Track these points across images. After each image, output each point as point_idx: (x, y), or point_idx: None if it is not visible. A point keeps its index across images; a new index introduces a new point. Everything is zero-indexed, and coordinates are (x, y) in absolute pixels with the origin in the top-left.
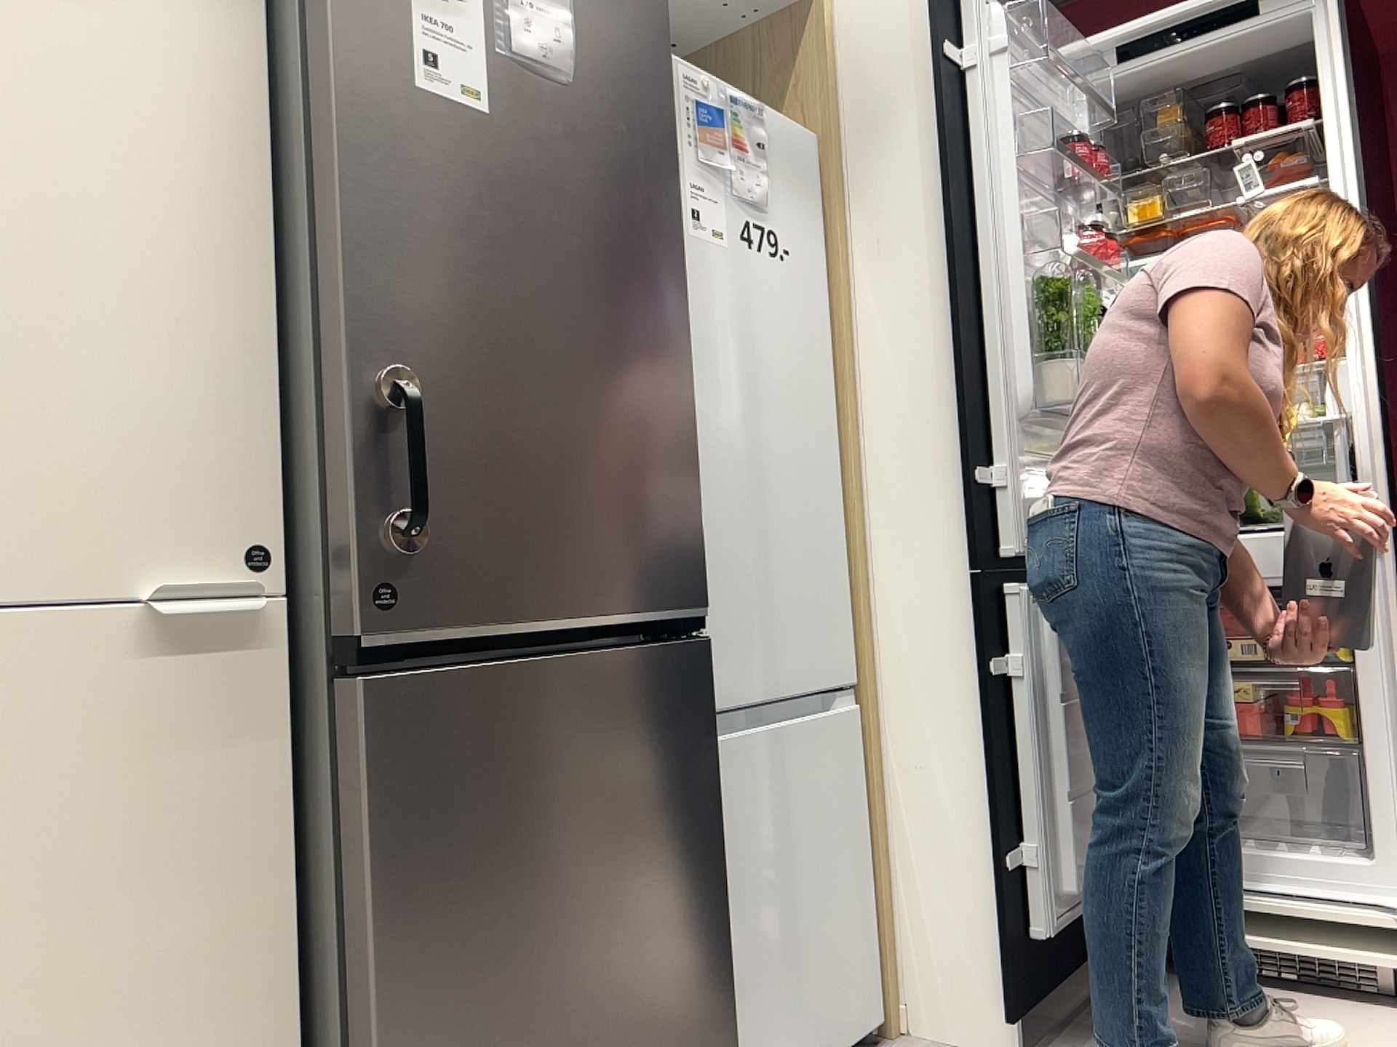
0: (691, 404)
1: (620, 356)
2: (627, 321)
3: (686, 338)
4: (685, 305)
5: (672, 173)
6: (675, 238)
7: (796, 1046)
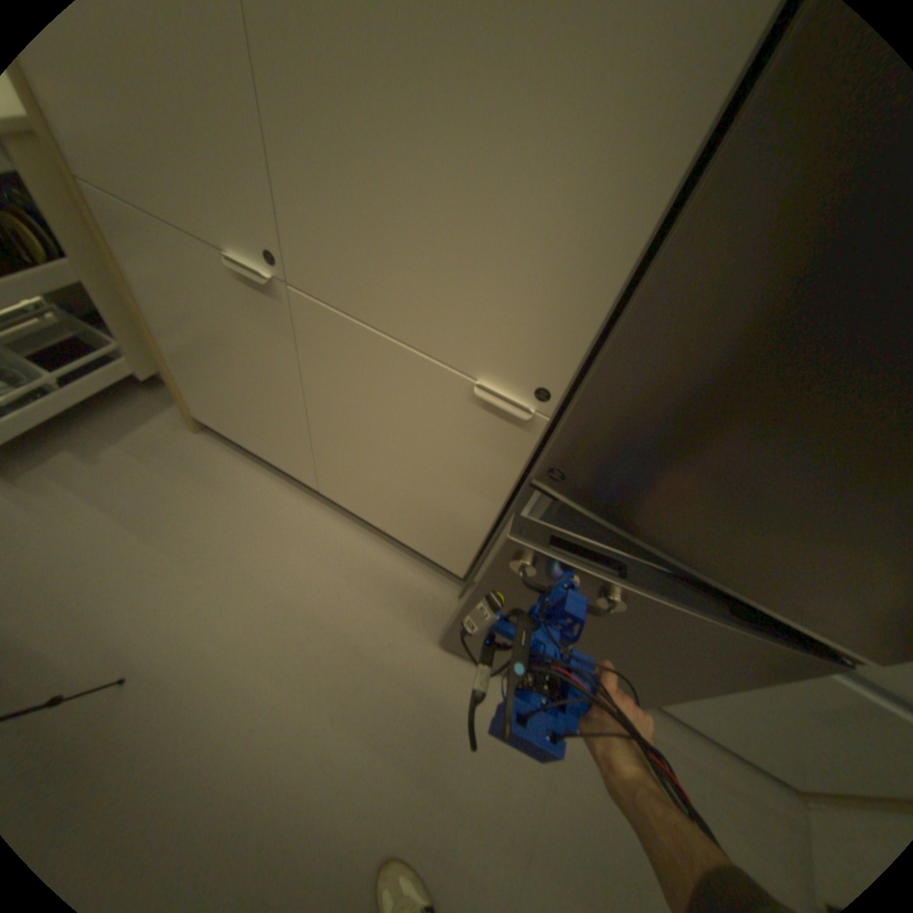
0: None
1: None
2: None
3: None
4: None
5: None
6: None
7: (716, 734)
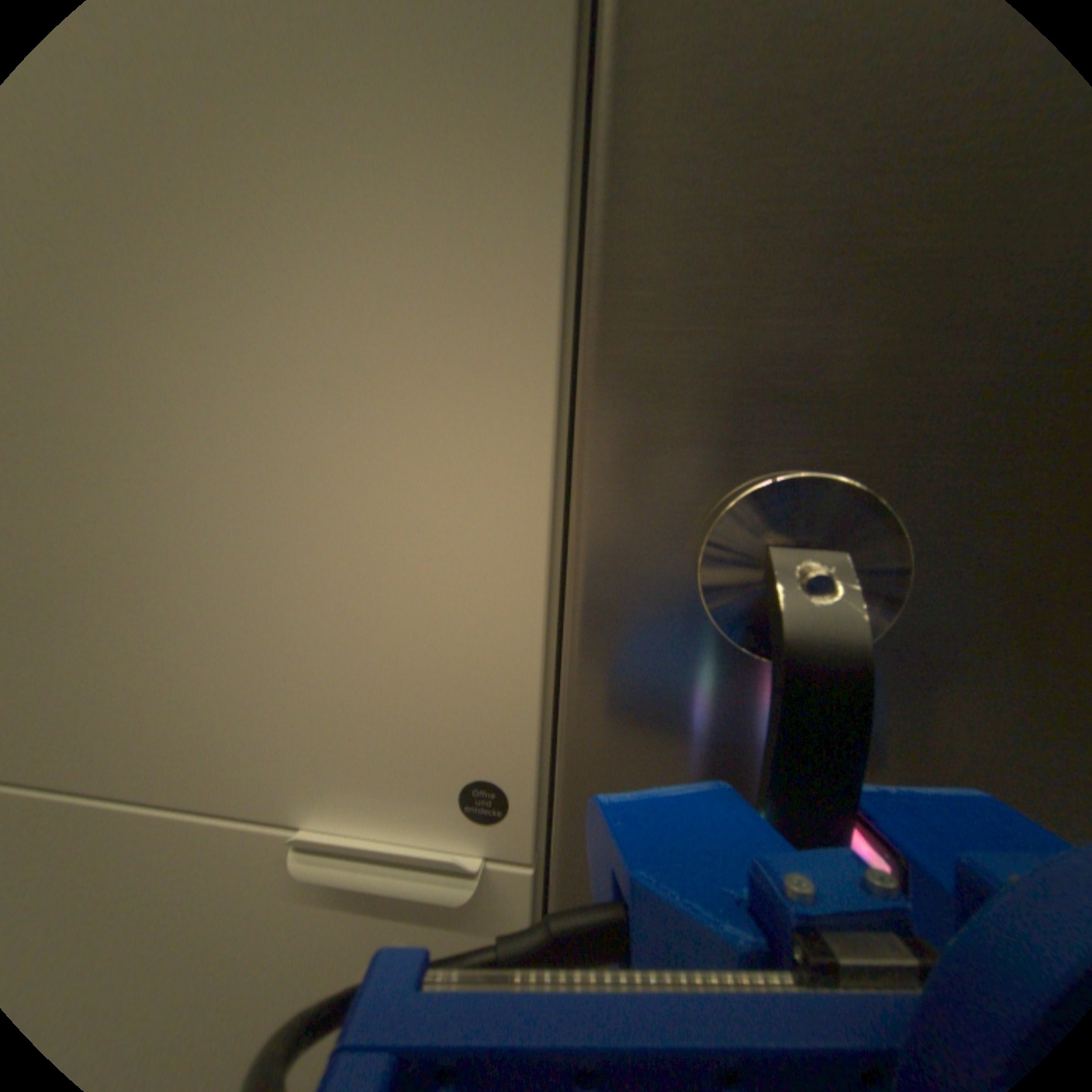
0: None
1: None
2: None
3: None
4: None
5: None
6: None
7: None
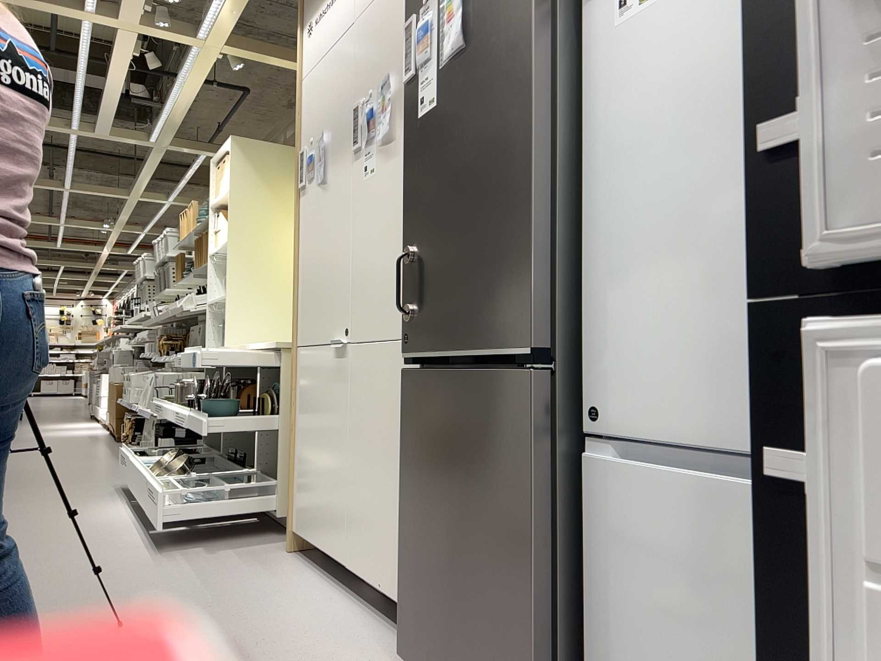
0: (531, 198)
1: (485, 192)
2: (490, 166)
3: (531, 150)
4: (532, 125)
5: (528, 31)
6: (527, 79)
7: None
